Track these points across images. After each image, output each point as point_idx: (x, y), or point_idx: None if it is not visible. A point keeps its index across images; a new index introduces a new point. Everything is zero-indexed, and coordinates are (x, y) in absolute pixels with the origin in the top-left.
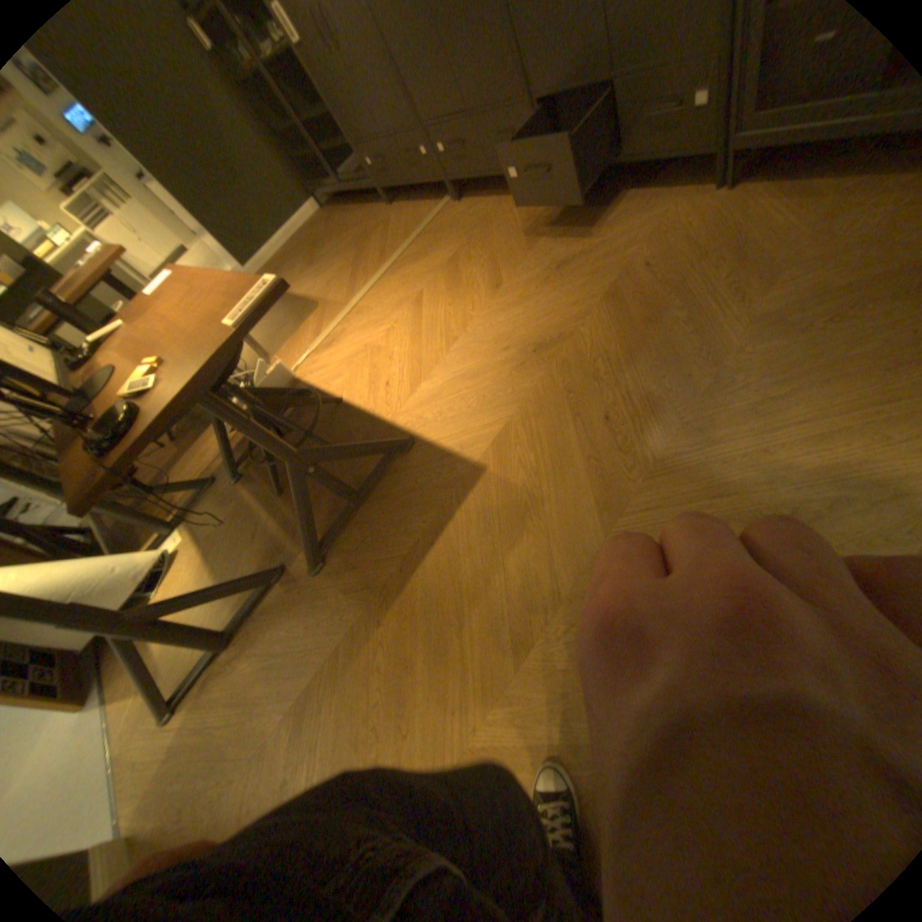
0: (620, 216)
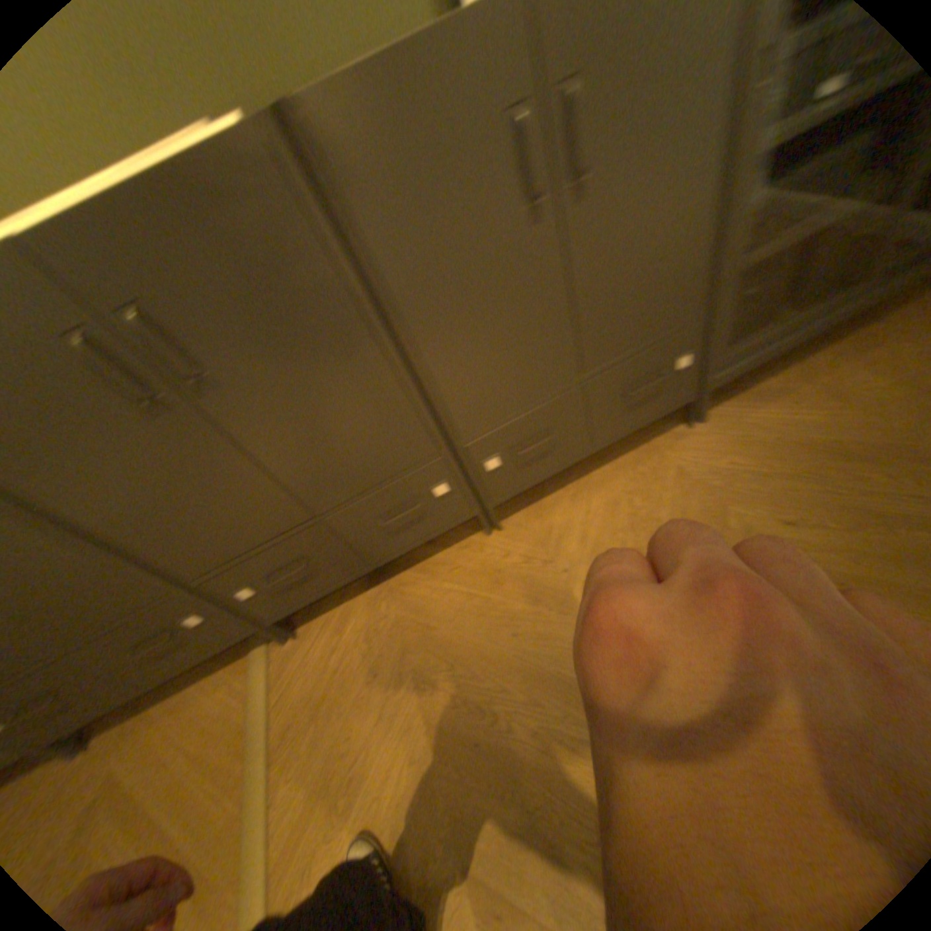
0: (638, 502)
